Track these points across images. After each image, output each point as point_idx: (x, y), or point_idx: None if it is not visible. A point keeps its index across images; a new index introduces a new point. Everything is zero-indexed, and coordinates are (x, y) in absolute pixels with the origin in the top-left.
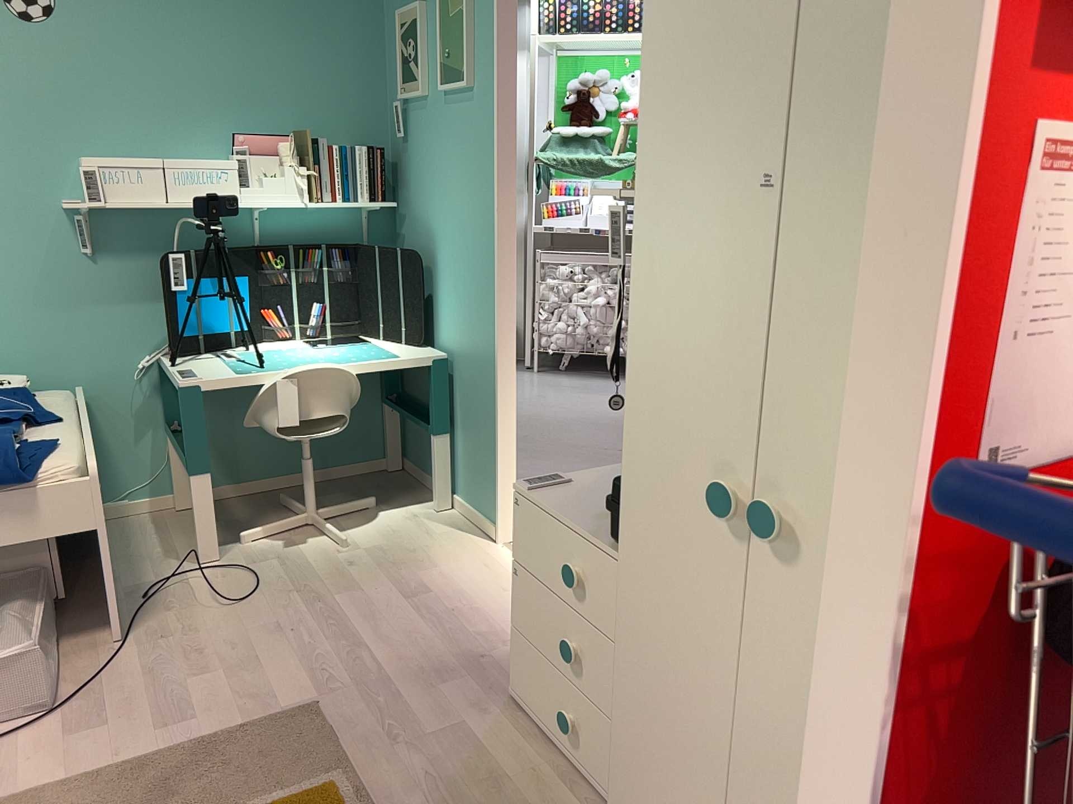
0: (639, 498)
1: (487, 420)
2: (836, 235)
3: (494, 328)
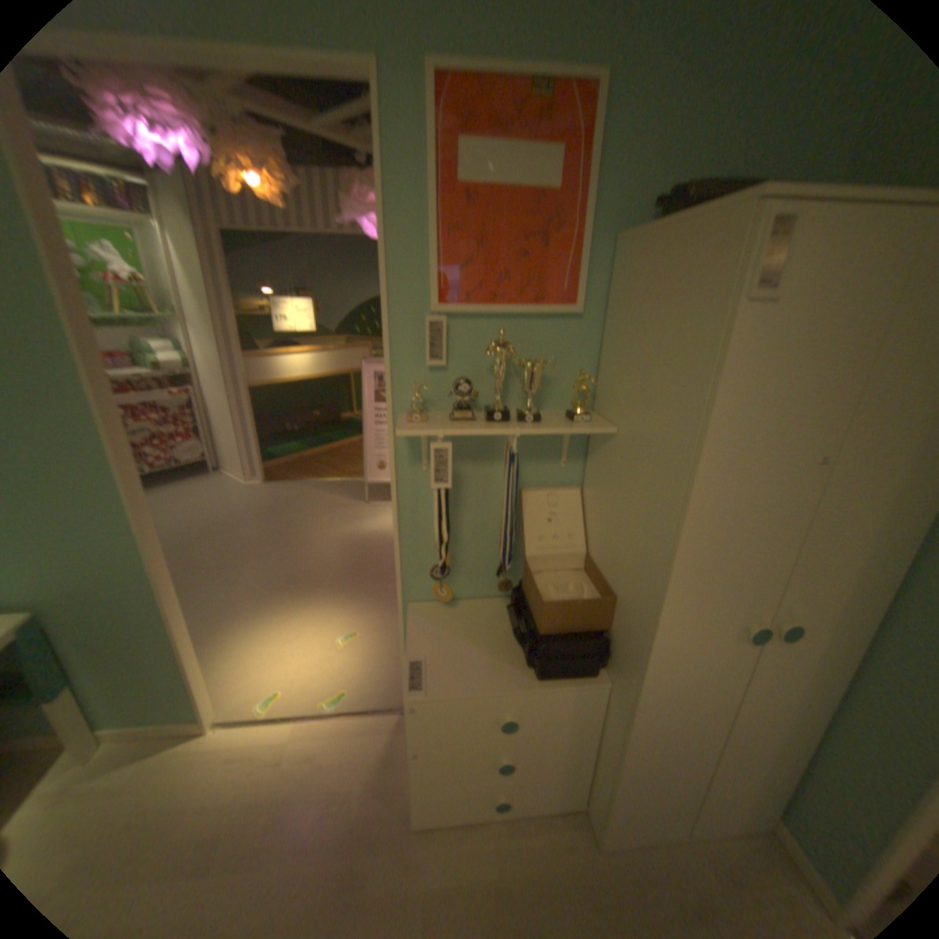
0: (668, 662)
1: (148, 645)
2: (866, 489)
3: (138, 561)
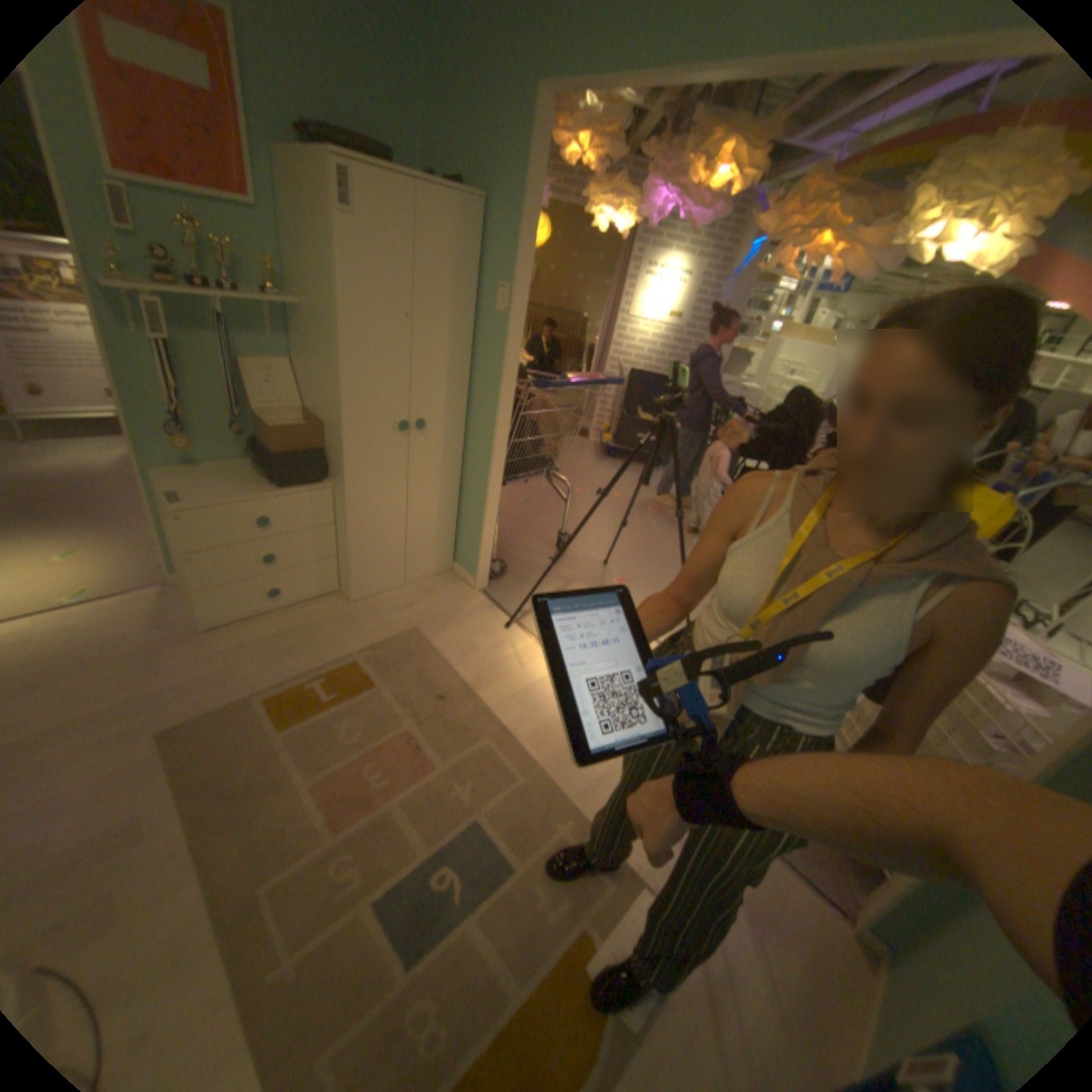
0: (354, 448)
1: None
2: (431, 337)
3: None
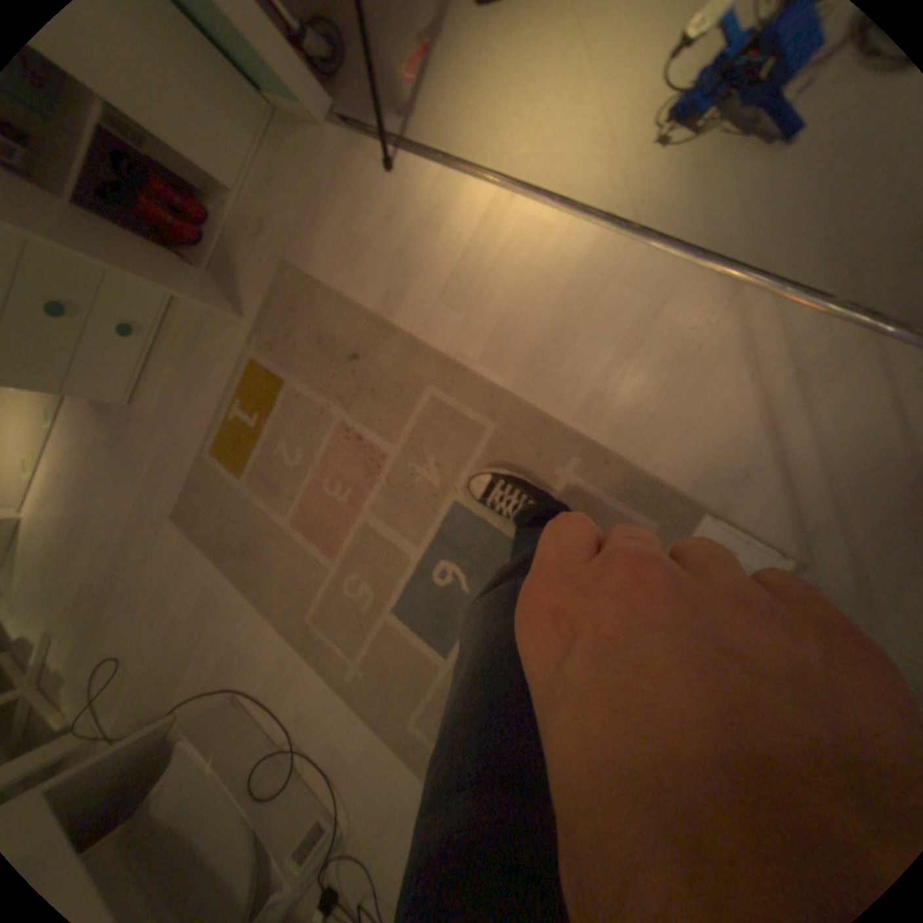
0: None
1: None
2: None
3: None
